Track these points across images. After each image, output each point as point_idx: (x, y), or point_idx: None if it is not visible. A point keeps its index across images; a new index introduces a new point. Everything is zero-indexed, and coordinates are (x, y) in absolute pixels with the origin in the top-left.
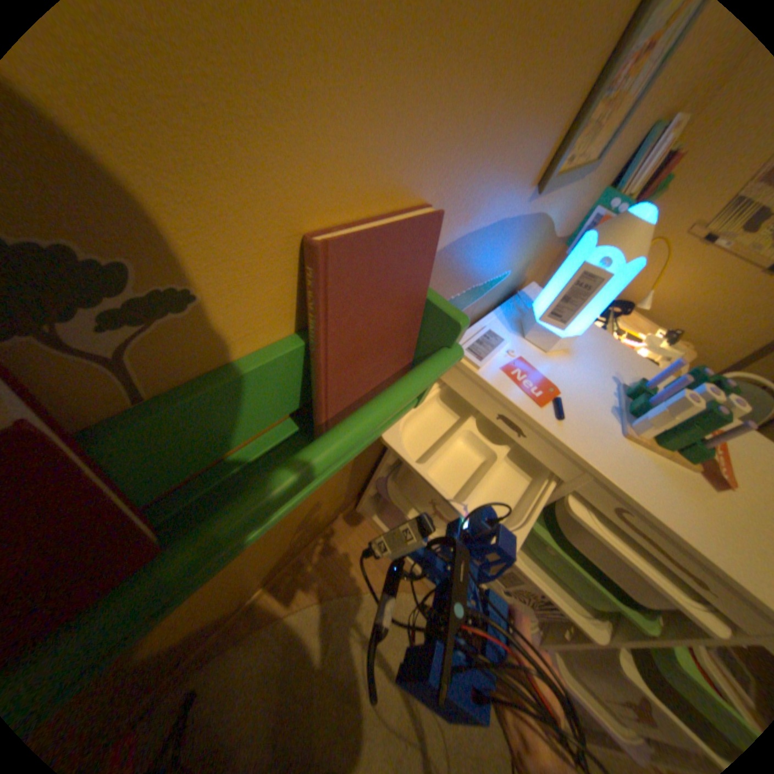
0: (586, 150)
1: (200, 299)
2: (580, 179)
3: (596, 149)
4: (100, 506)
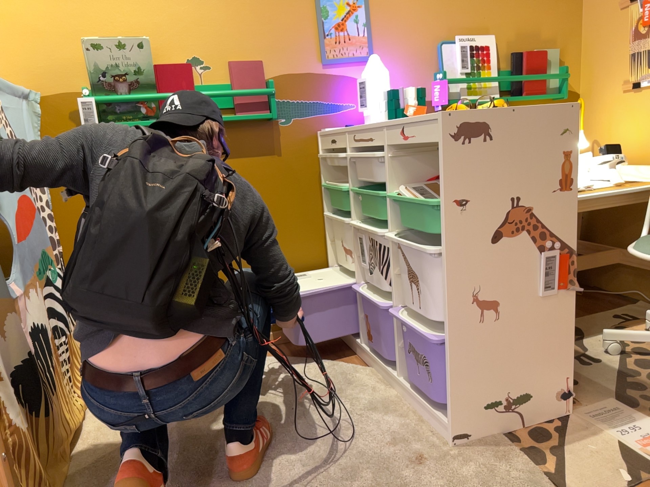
0: (339, 53)
1: (210, 70)
2: (360, 64)
3: (350, 53)
4: (192, 82)
